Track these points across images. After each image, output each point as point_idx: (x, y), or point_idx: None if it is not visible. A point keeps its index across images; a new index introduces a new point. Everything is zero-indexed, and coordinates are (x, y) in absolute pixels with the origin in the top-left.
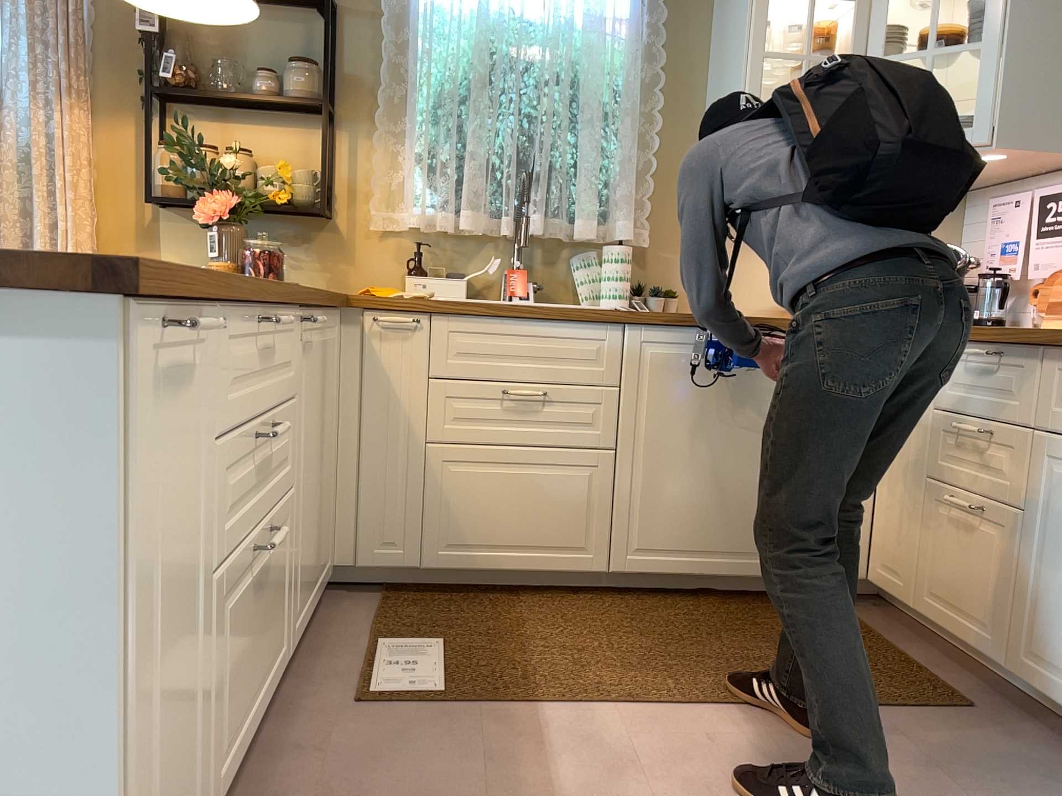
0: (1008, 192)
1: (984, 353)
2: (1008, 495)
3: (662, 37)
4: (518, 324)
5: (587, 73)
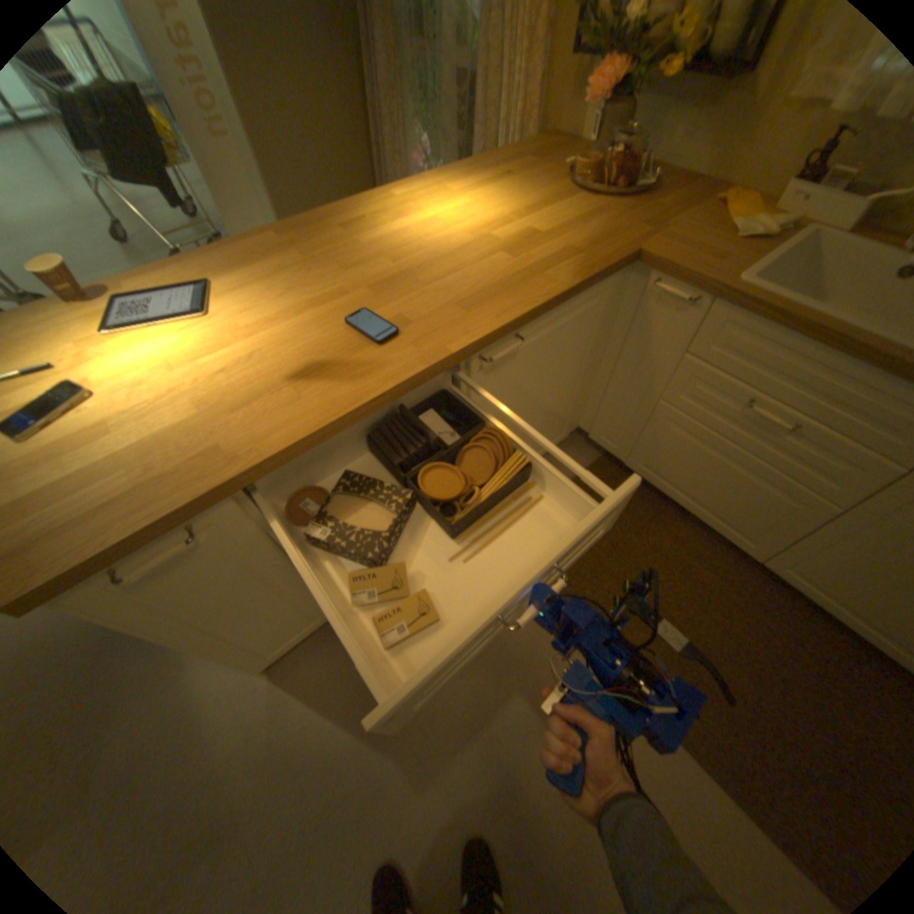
0: None
1: None
2: None
3: None
4: (818, 348)
5: None
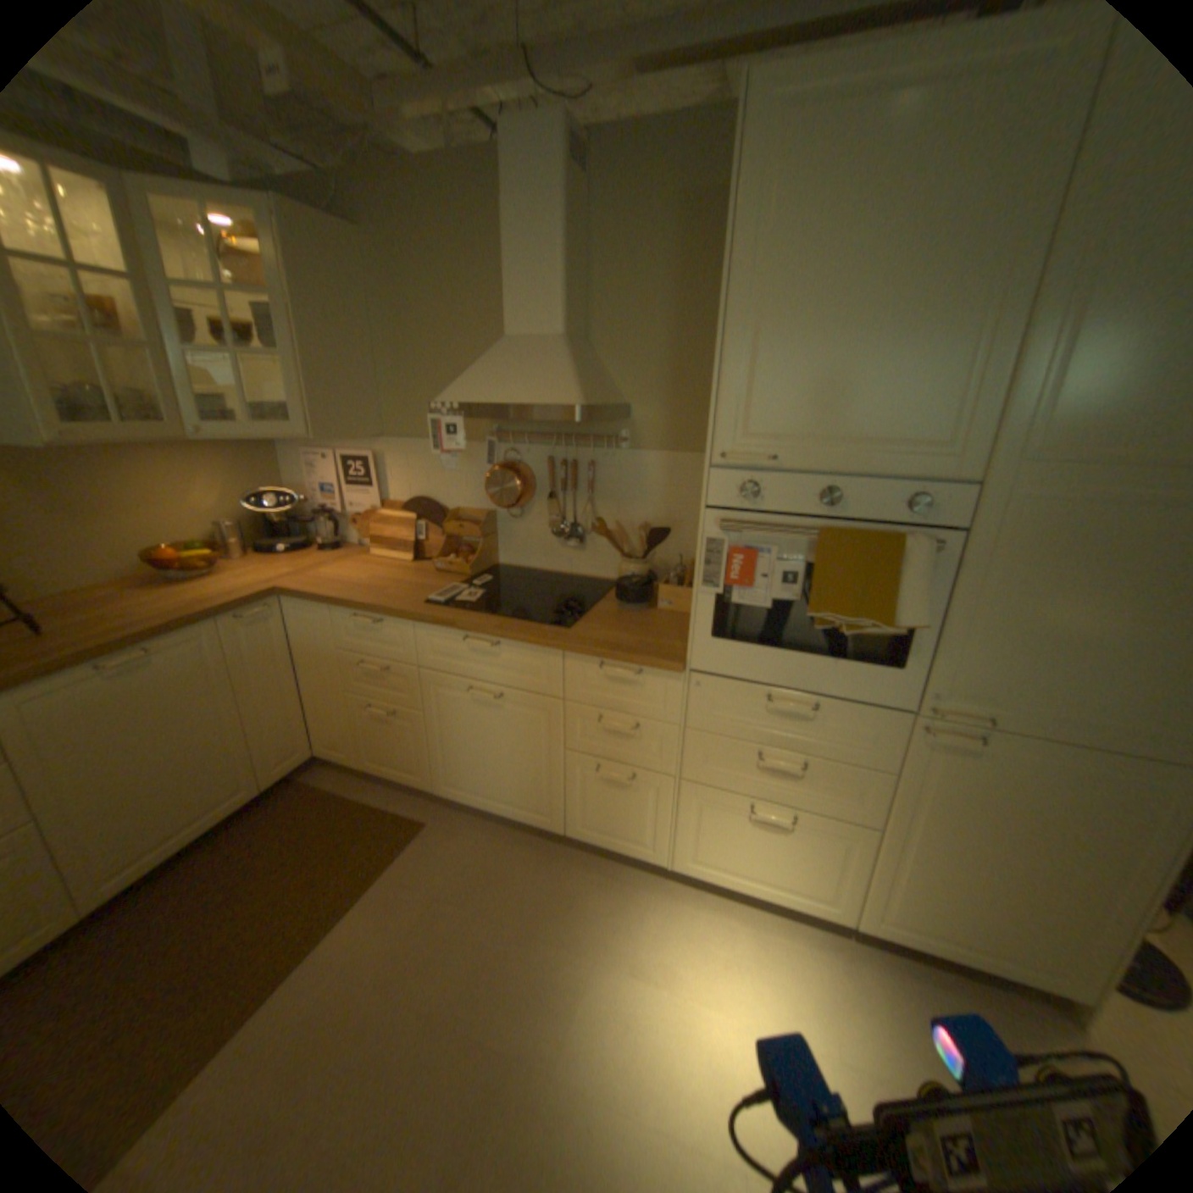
0: (308, 442)
1: (369, 622)
2: (407, 703)
3: None
4: None
5: None
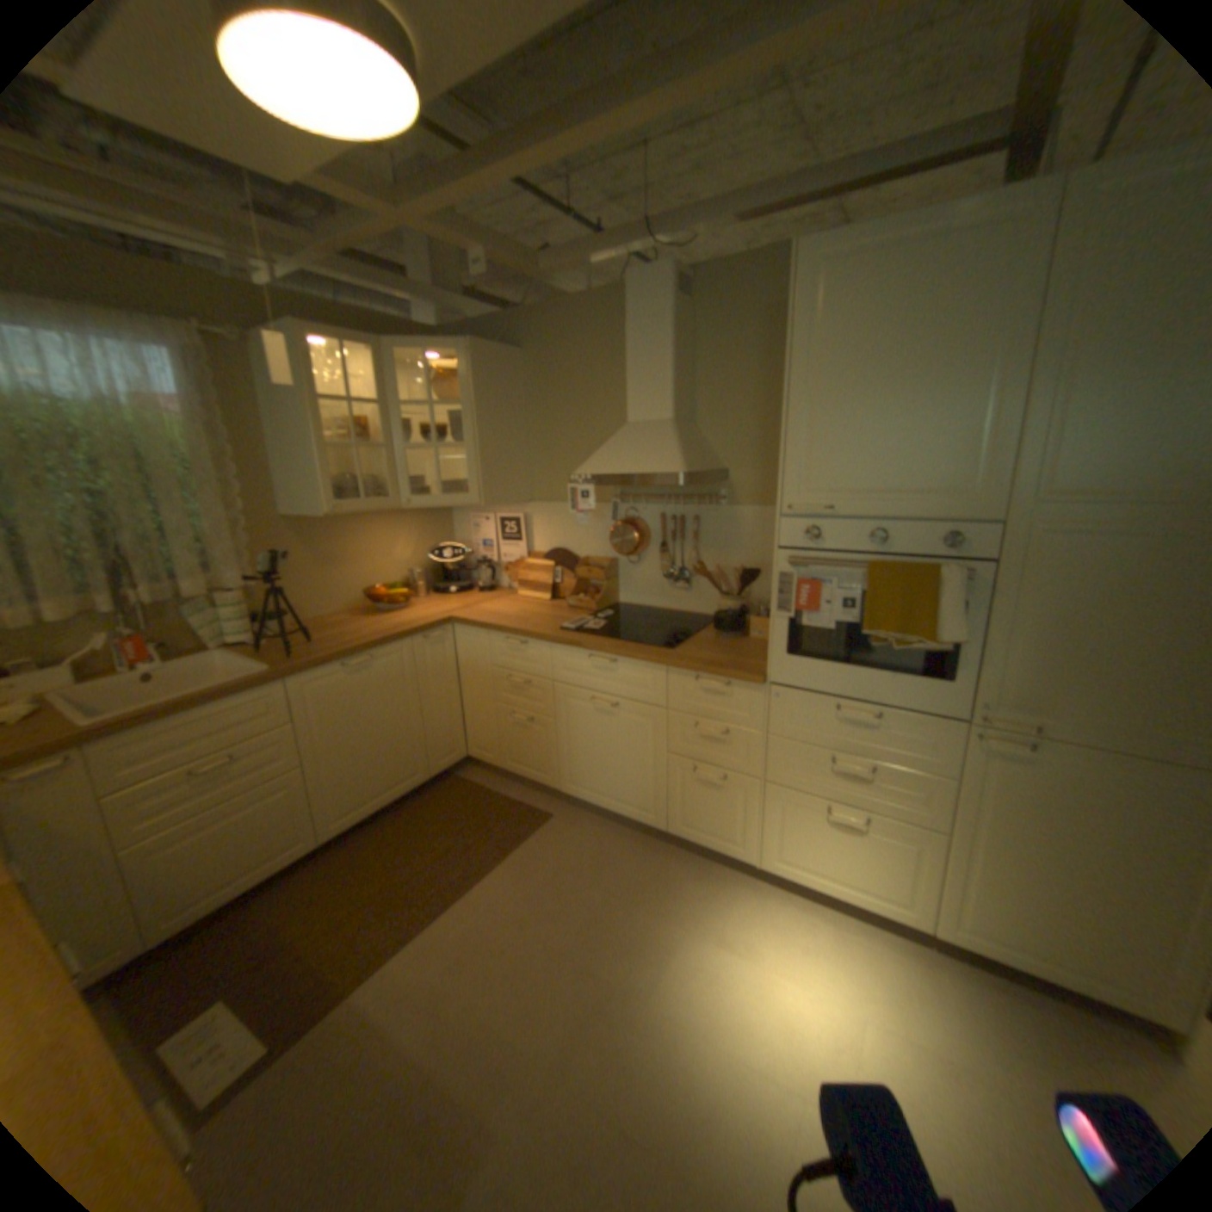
0: (475, 508)
1: (517, 643)
2: (542, 711)
3: (211, 414)
4: (183, 718)
5: (145, 453)
